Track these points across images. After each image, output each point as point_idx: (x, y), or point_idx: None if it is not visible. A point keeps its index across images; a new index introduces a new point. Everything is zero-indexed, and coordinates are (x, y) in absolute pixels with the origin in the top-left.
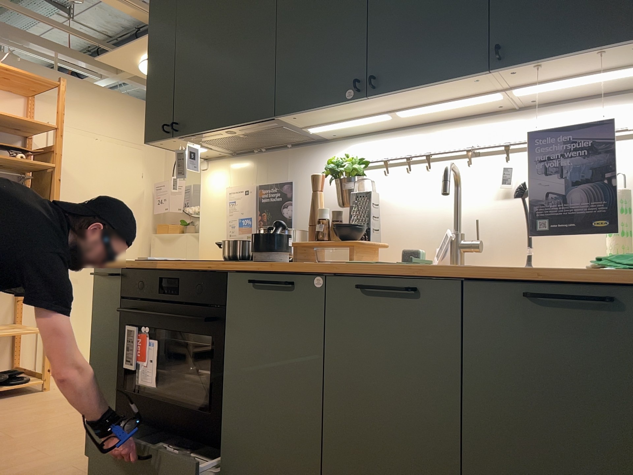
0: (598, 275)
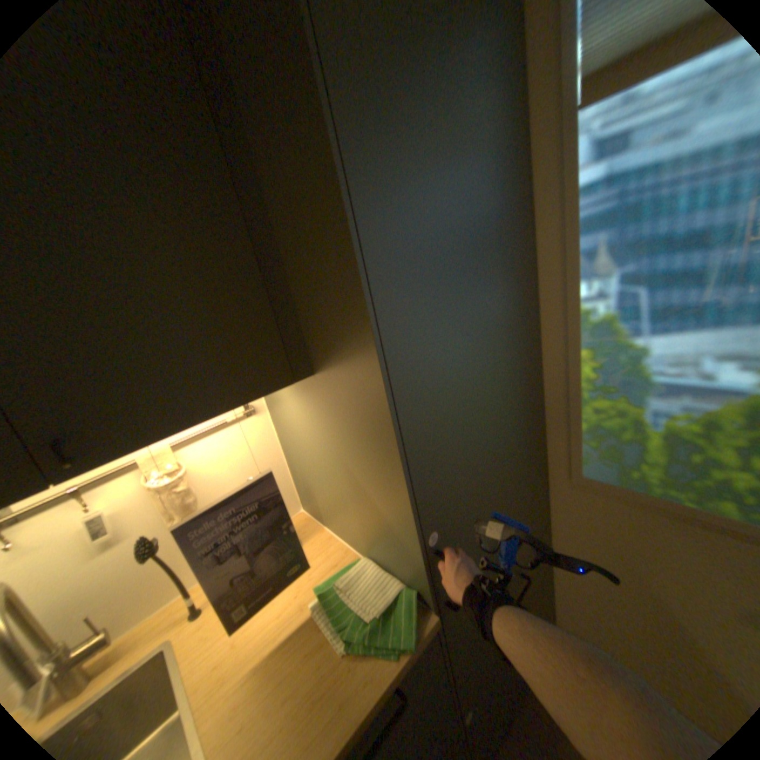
0: (390, 694)
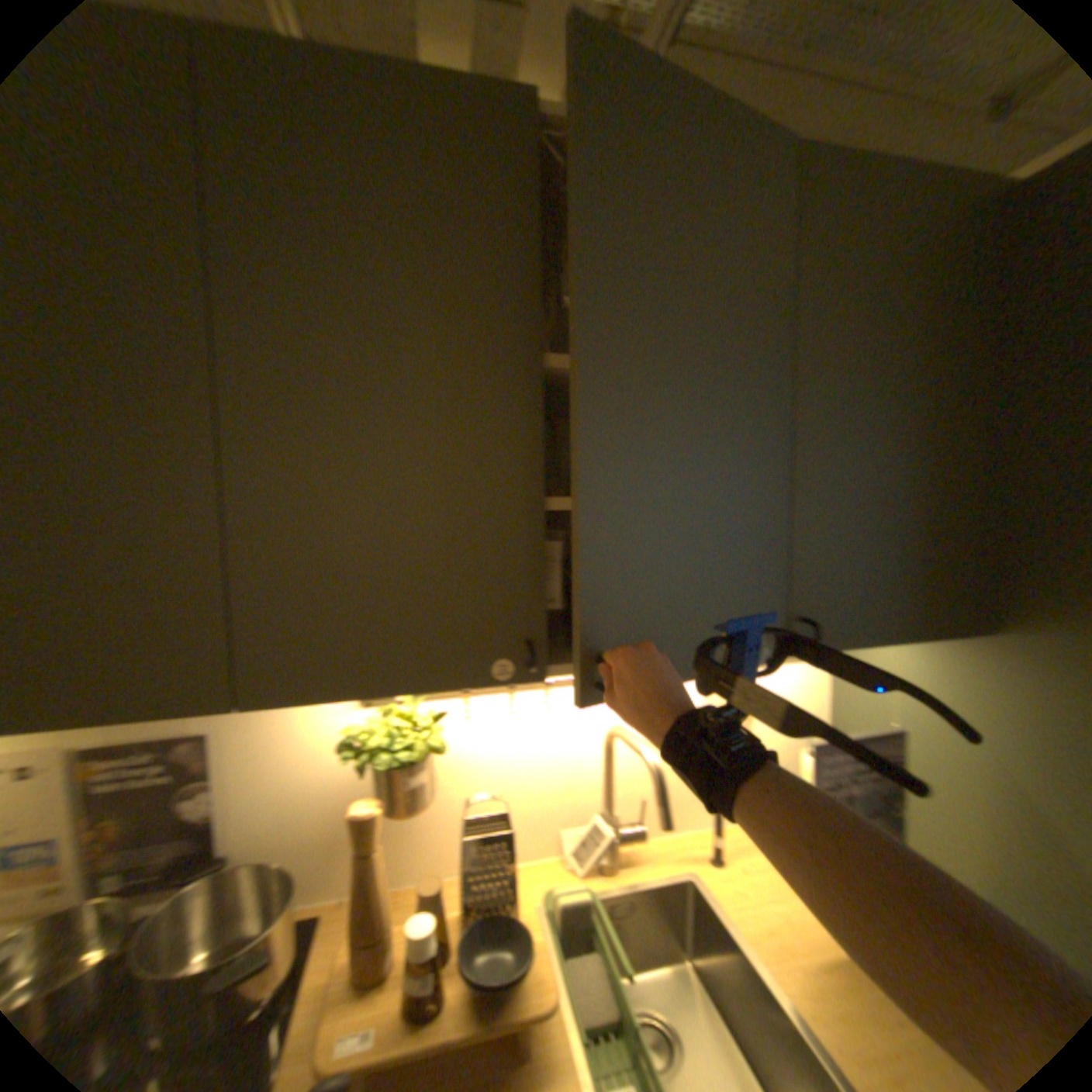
0: None
